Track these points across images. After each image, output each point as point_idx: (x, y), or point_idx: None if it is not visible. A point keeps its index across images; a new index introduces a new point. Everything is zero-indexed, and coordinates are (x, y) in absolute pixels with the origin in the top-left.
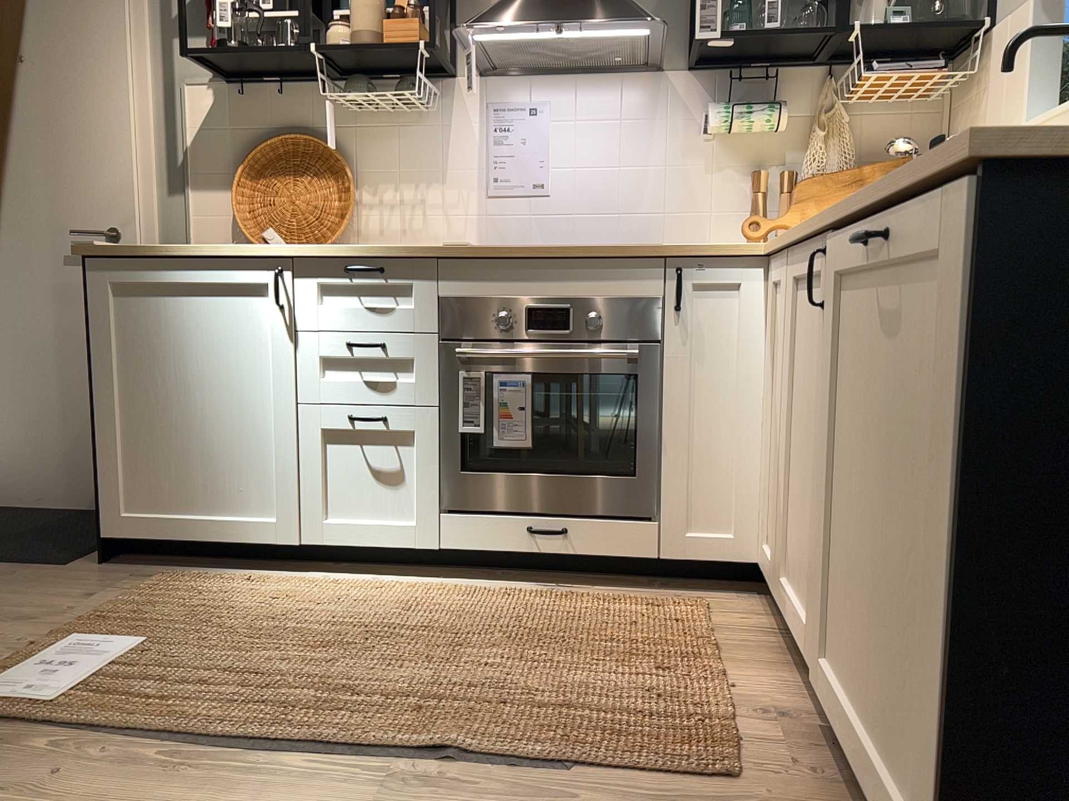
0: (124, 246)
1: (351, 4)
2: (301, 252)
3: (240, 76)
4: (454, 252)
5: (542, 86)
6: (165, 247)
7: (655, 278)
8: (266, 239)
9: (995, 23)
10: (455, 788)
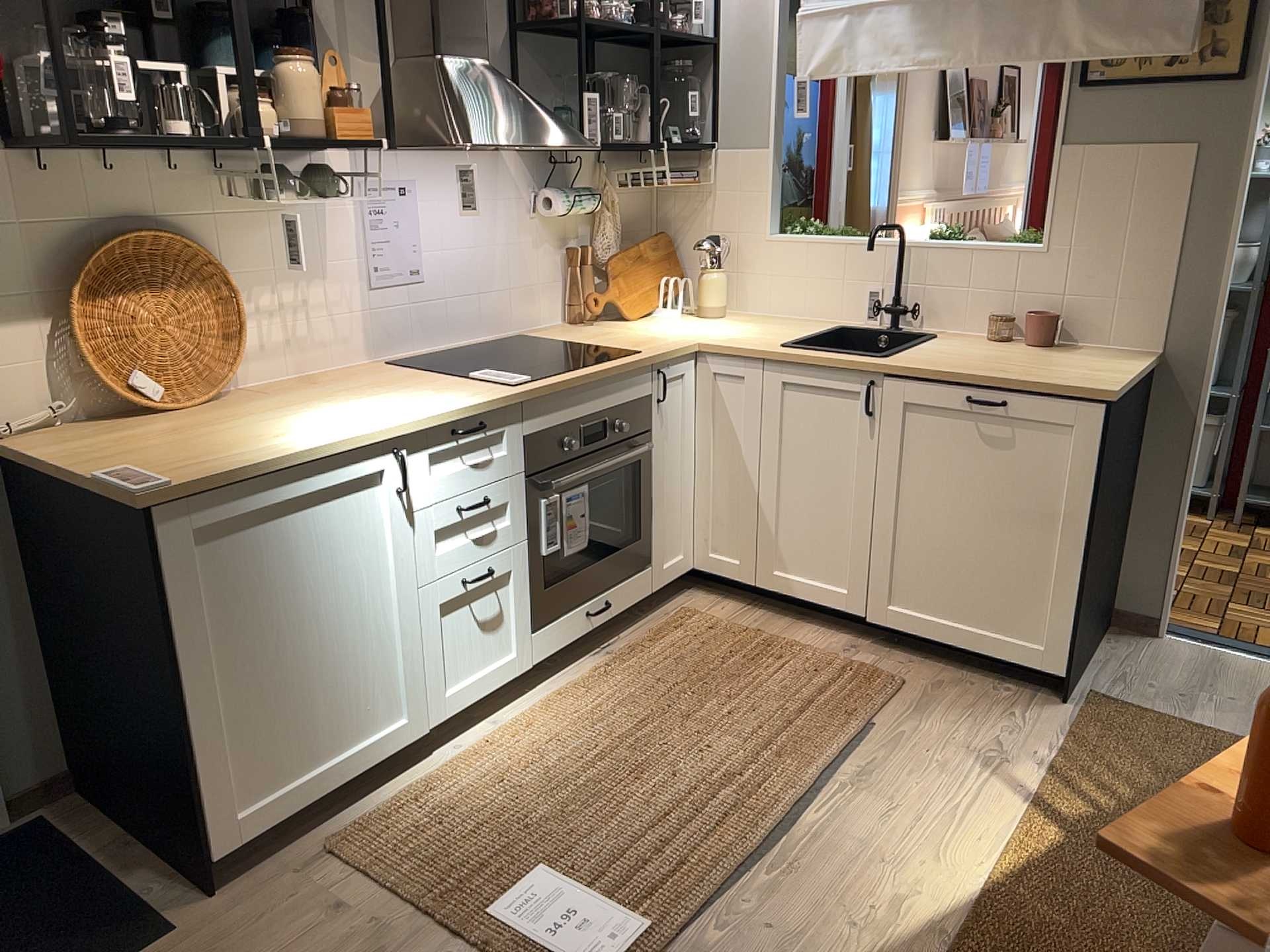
0: (202, 473)
1: (289, 80)
2: (418, 426)
3: (40, 141)
4: (538, 392)
5: (409, 163)
6: (249, 458)
7: (647, 380)
8: (137, 387)
9: (723, 147)
10: (866, 765)
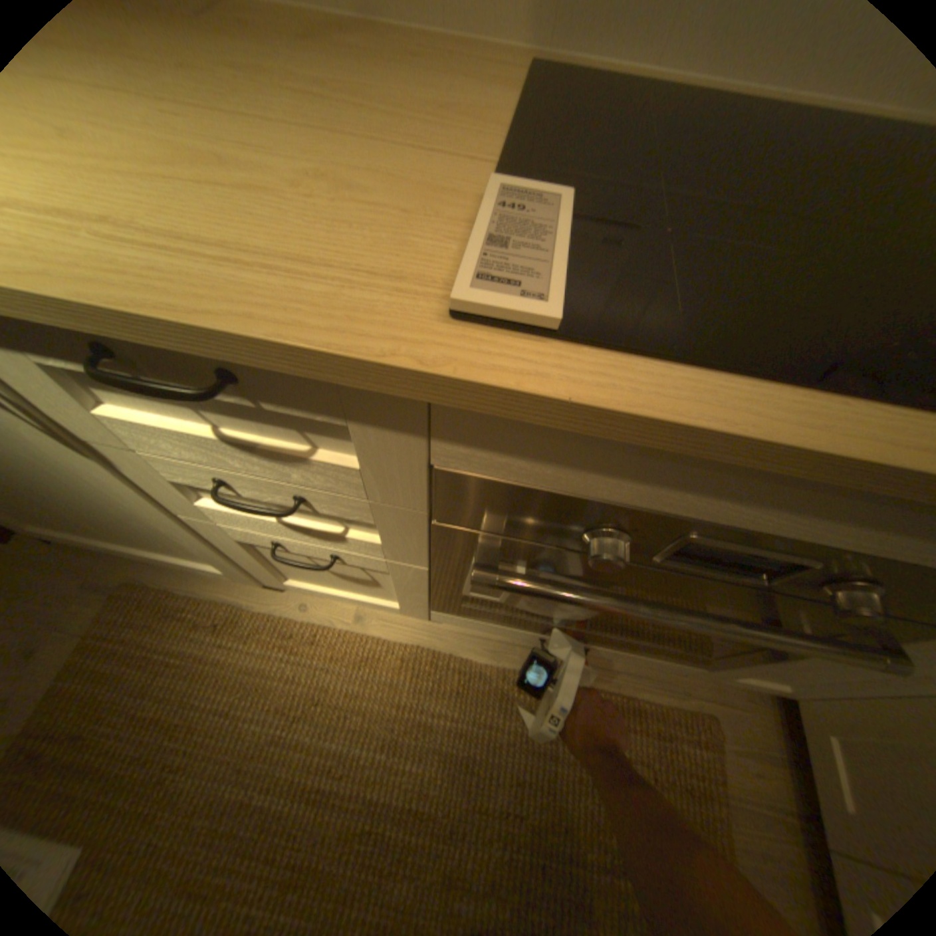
0: None
1: None
2: None
3: None
4: (513, 399)
5: None
6: None
7: None
8: None
9: None
10: None
